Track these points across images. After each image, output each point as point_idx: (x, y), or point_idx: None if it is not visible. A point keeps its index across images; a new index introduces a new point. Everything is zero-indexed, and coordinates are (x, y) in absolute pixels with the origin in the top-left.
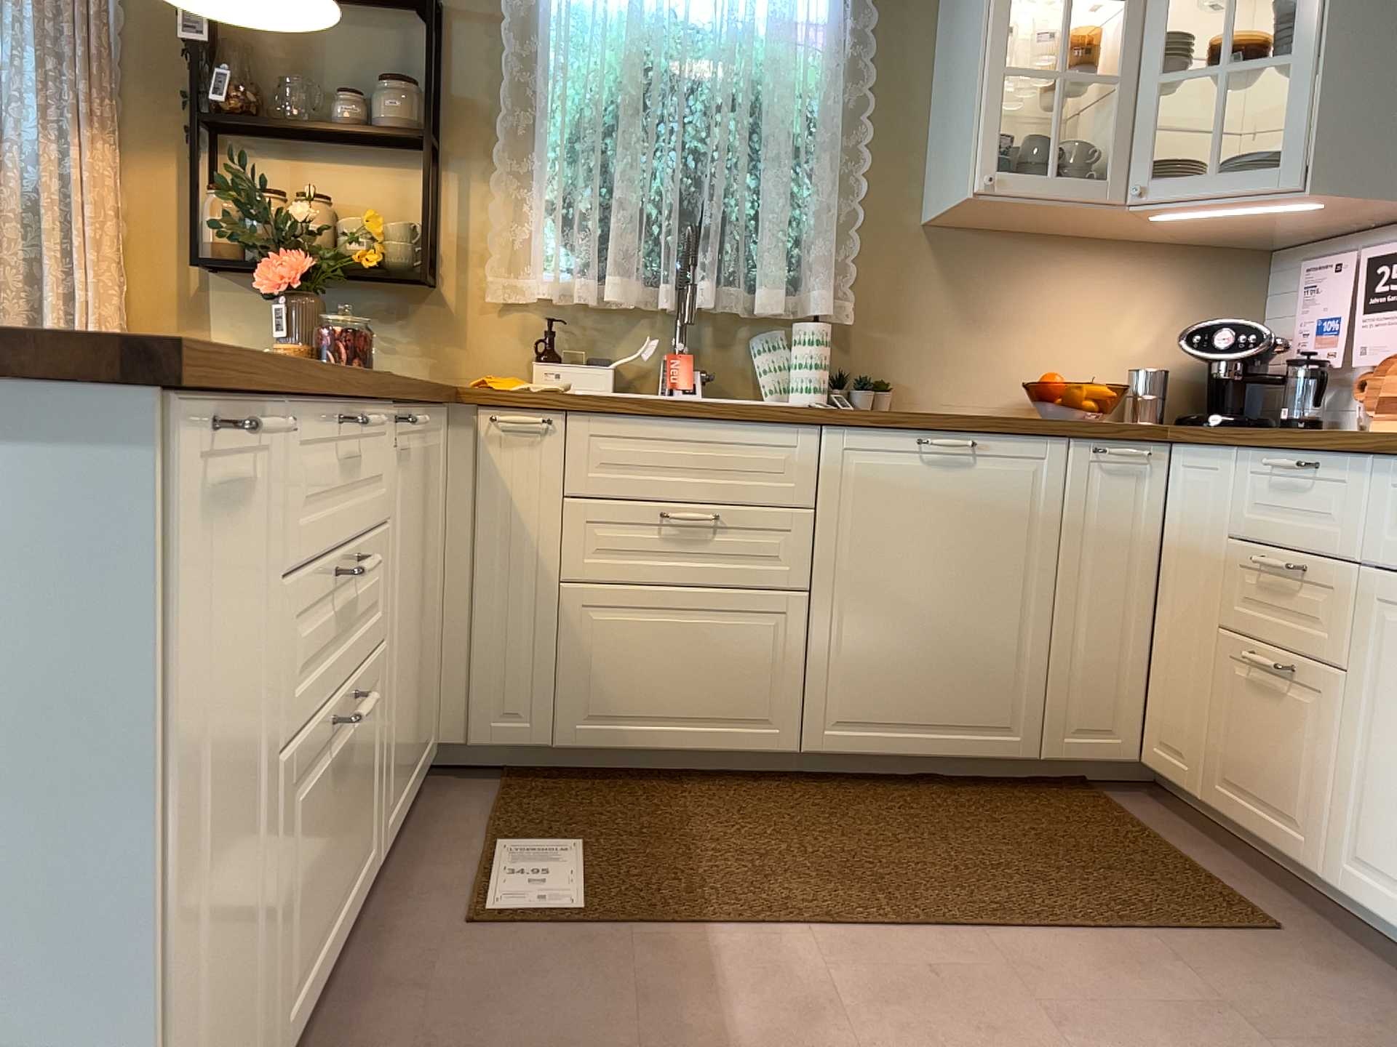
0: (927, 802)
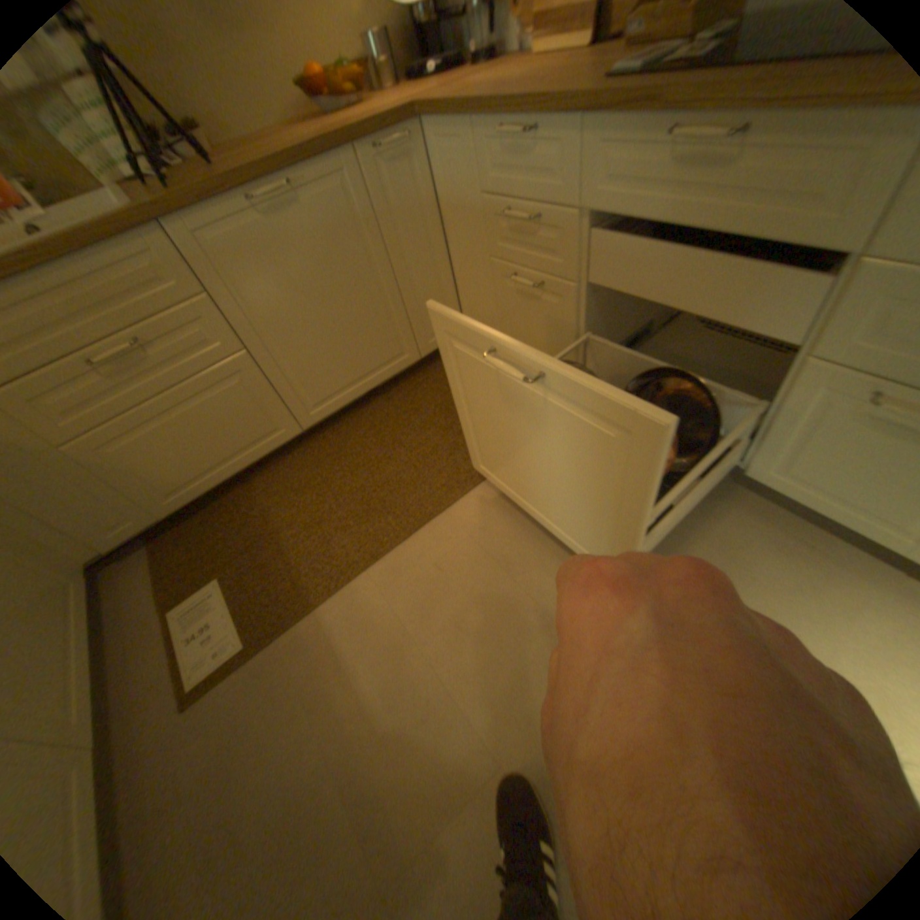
0: (379, 413)
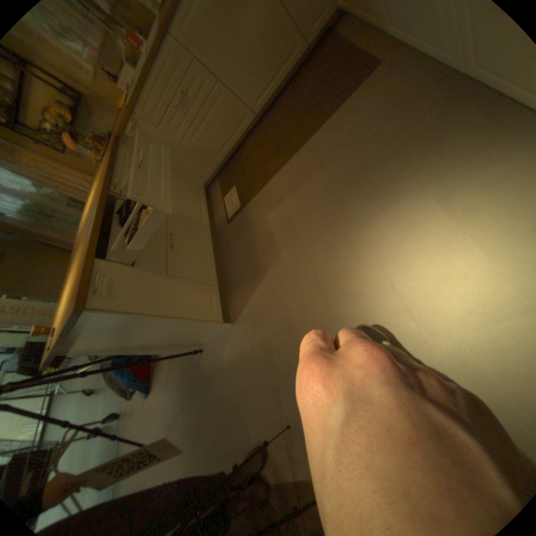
0: (290, 94)
